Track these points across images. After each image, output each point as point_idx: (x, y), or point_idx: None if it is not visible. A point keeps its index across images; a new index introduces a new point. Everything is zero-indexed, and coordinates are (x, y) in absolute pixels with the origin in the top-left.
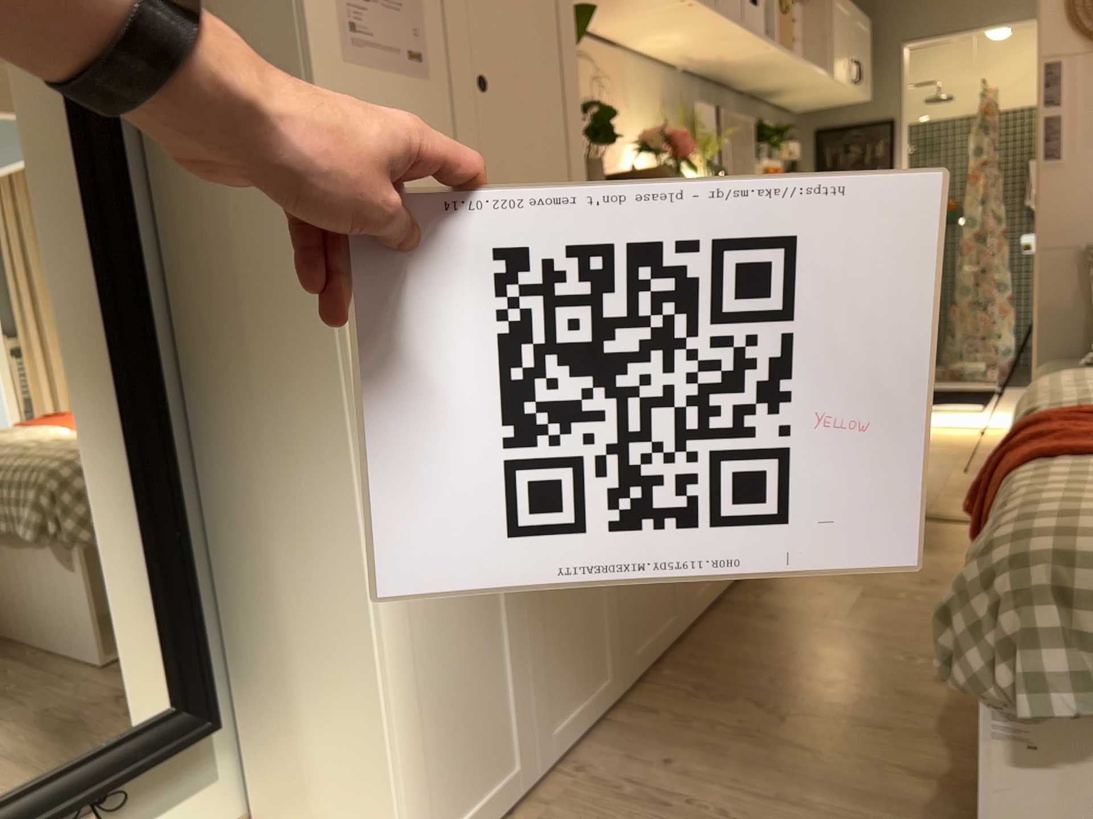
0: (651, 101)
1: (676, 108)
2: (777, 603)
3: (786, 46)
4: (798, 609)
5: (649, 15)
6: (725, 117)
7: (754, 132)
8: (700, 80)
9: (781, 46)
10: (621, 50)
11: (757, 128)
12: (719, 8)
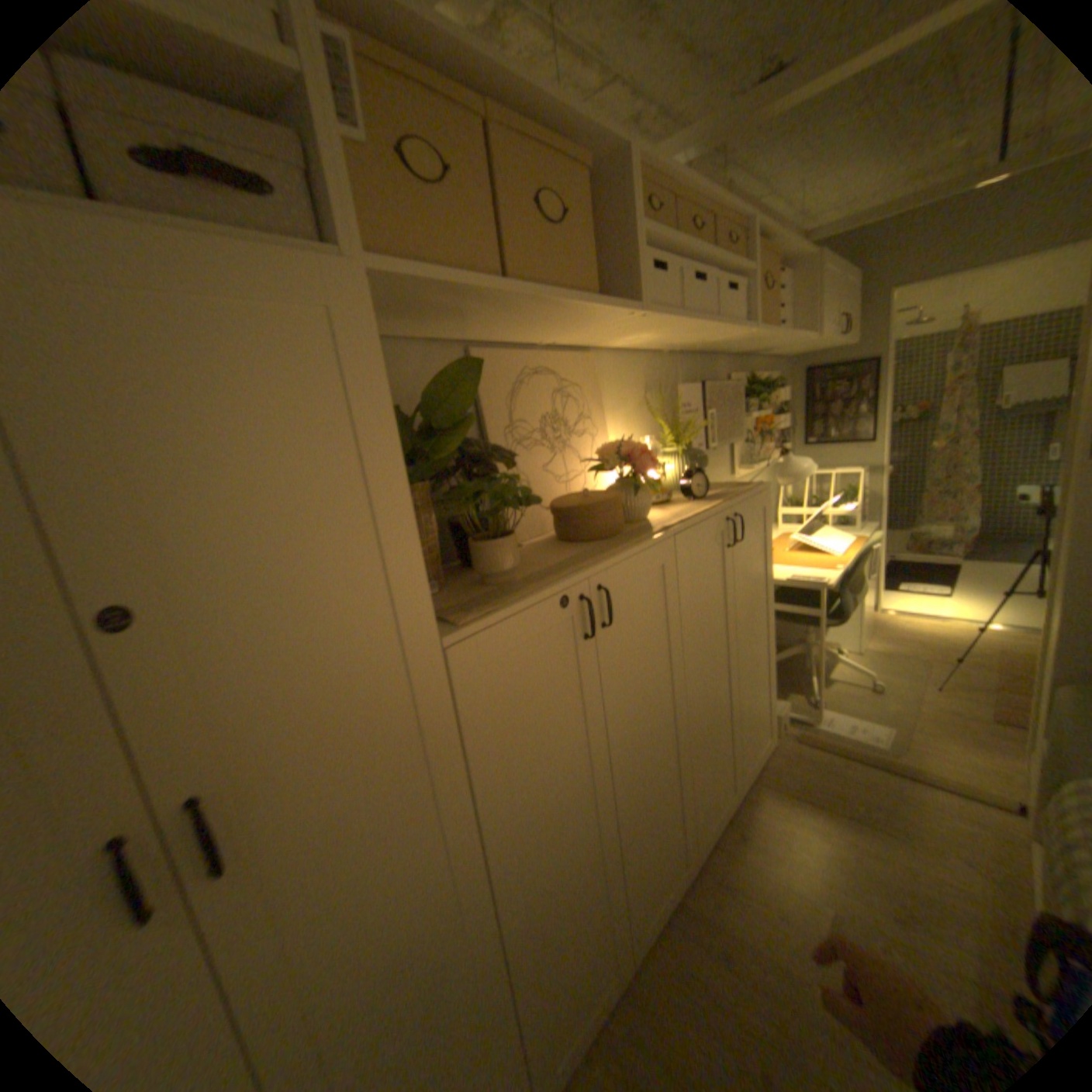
0: (632, 391)
1: (663, 388)
2: (734, 924)
3: (771, 322)
4: (755, 942)
5: (603, 326)
6: (717, 381)
7: (745, 388)
8: (690, 354)
9: (764, 325)
10: (595, 351)
11: (749, 382)
12: (684, 307)
